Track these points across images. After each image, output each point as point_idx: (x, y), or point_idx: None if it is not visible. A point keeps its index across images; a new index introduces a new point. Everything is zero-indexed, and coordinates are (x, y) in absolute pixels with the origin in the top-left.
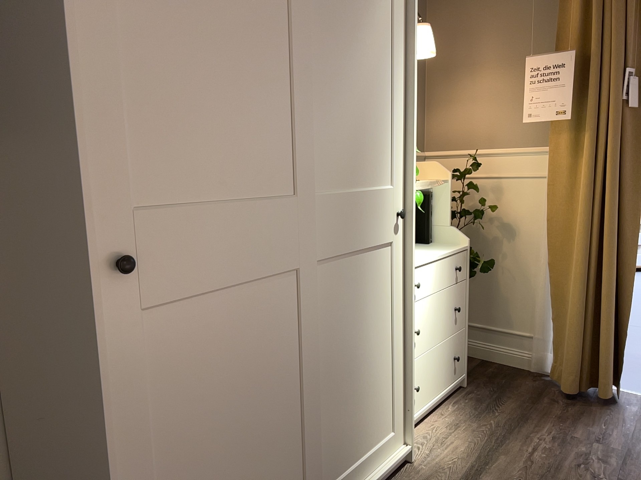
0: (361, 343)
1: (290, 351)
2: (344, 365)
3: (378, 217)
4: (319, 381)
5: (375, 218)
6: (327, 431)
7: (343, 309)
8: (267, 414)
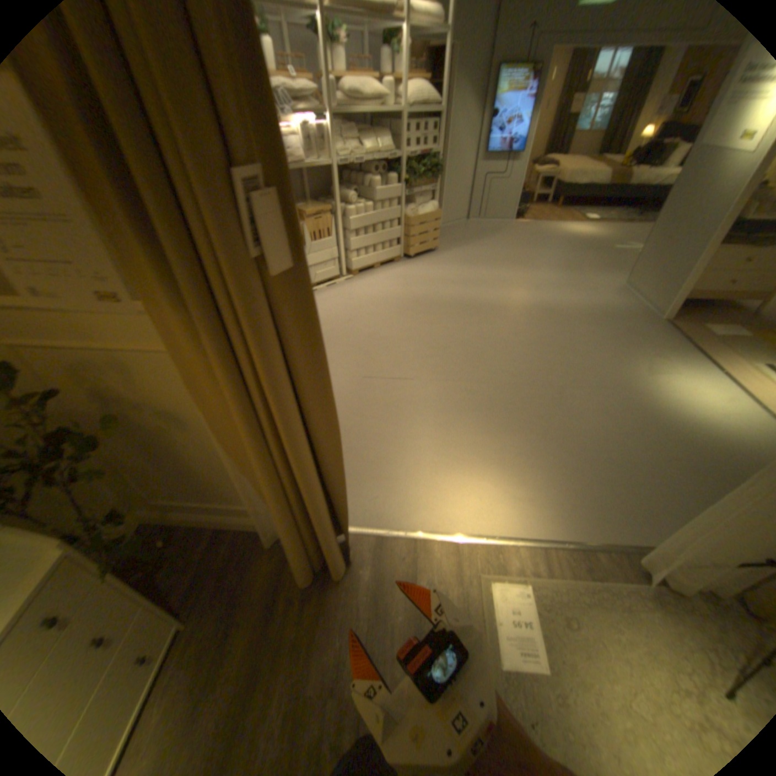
0: None
1: None
2: None
3: None
4: None
5: None
6: None
7: None
8: None
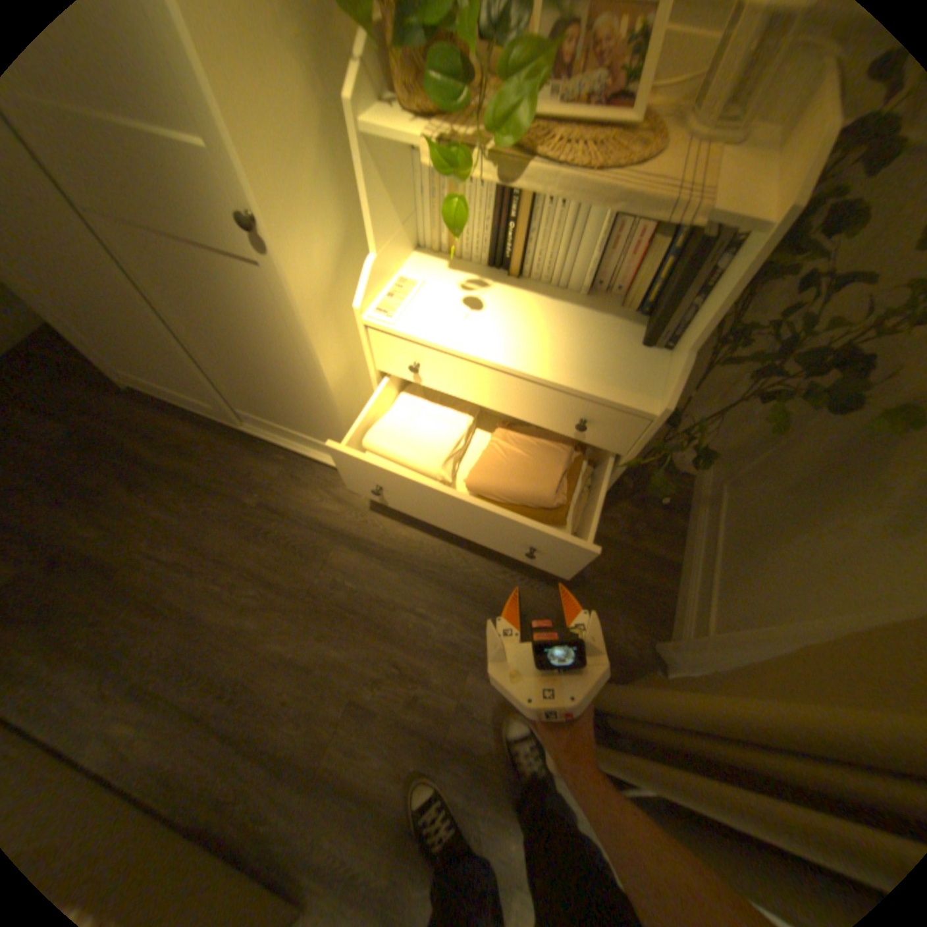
0: (254, 359)
1: (105, 293)
2: (230, 360)
3: (198, 200)
4: (186, 347)
5: (186, 196)
6: (234, 392)
7: (193, 304)
8: (115, 326)
